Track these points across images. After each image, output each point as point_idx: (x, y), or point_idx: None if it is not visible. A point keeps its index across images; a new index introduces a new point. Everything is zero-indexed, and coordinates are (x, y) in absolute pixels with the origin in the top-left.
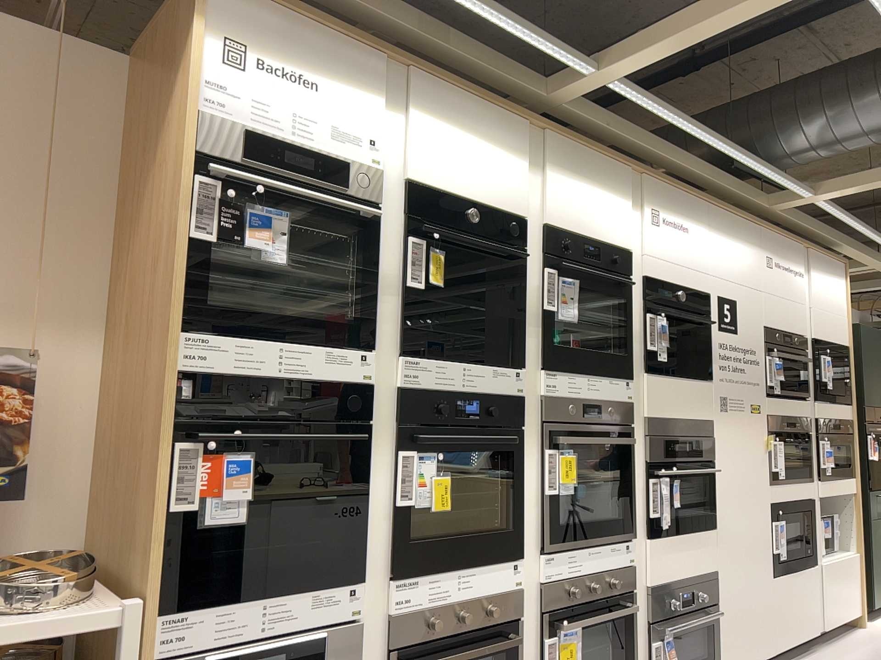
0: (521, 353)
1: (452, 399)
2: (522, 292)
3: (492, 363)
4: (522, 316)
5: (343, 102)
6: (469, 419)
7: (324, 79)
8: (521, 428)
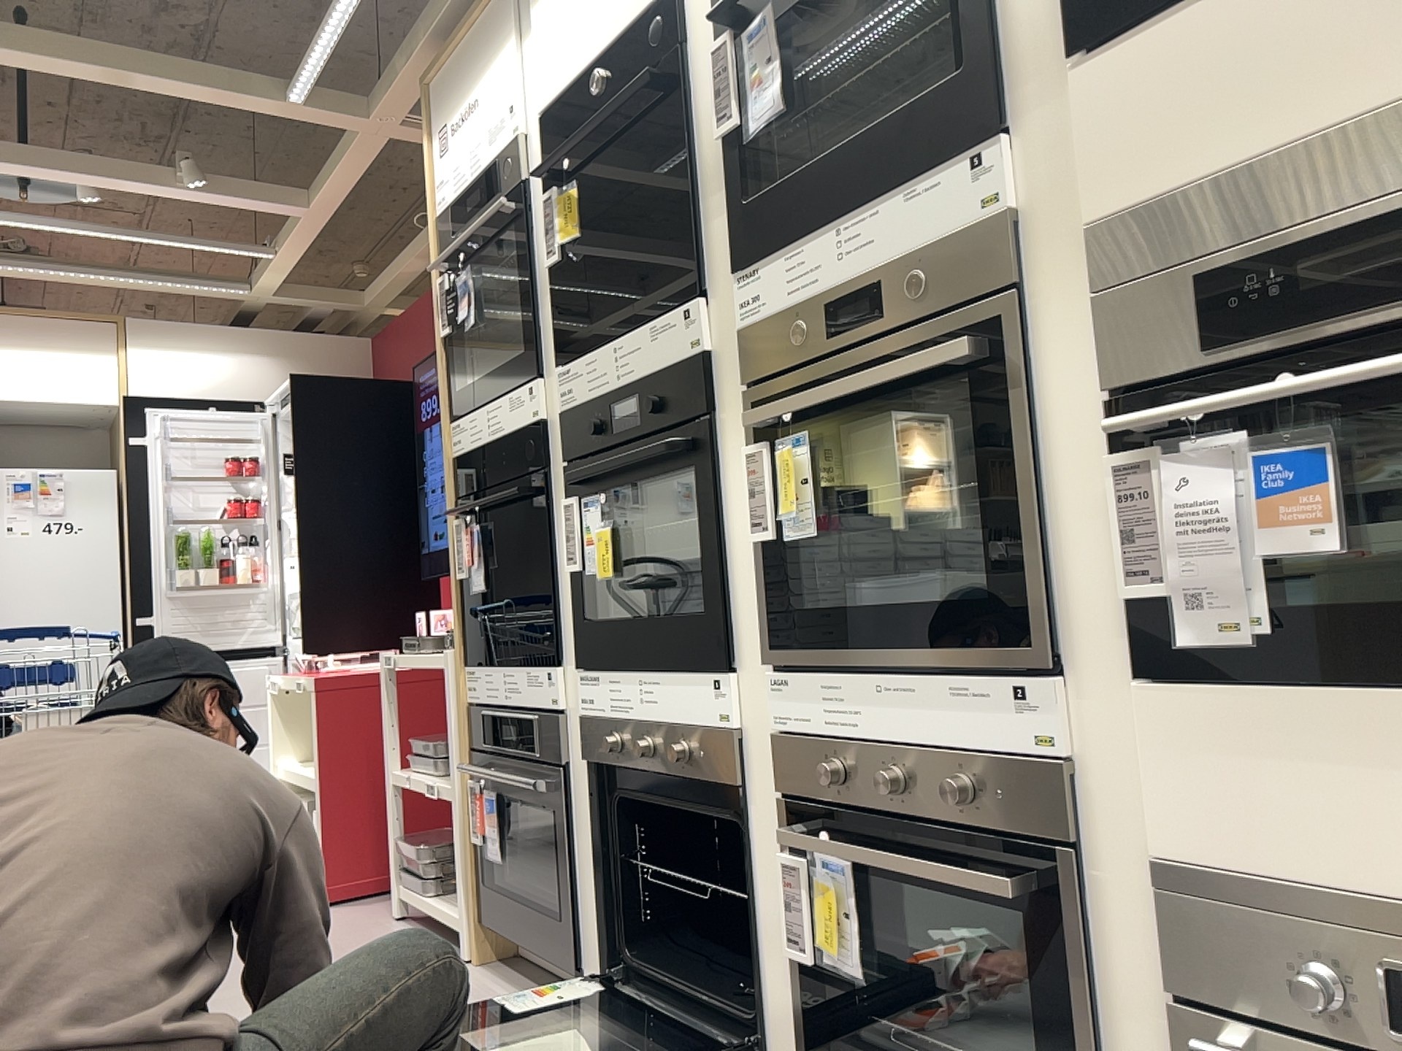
0: (707, 260)
1: (606, 408)
2: (696, 129)
3: (653, 315)
4: (700, 181)
5: (485, 87)
6: (629, 431)
7: (473, 81)
8: (721, 420)
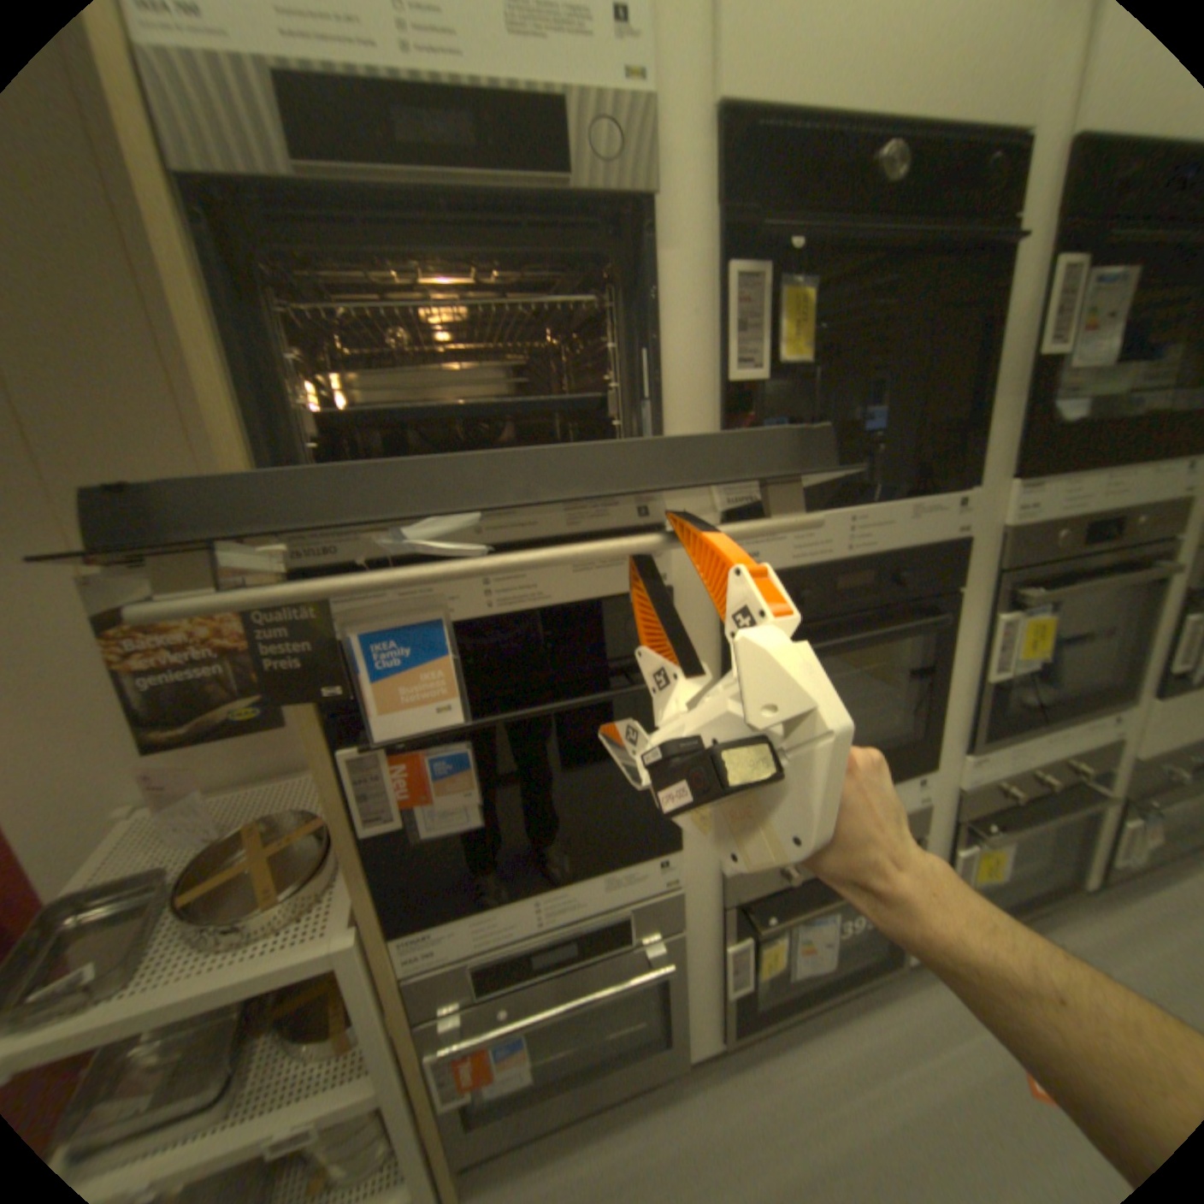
0: (982, 456)
1: (826, 579)
2: (1003, 320)
3: (915, 492)
4: (994, 377)
5: None
6: (861, 603)
7: None
8: (962, 594)
